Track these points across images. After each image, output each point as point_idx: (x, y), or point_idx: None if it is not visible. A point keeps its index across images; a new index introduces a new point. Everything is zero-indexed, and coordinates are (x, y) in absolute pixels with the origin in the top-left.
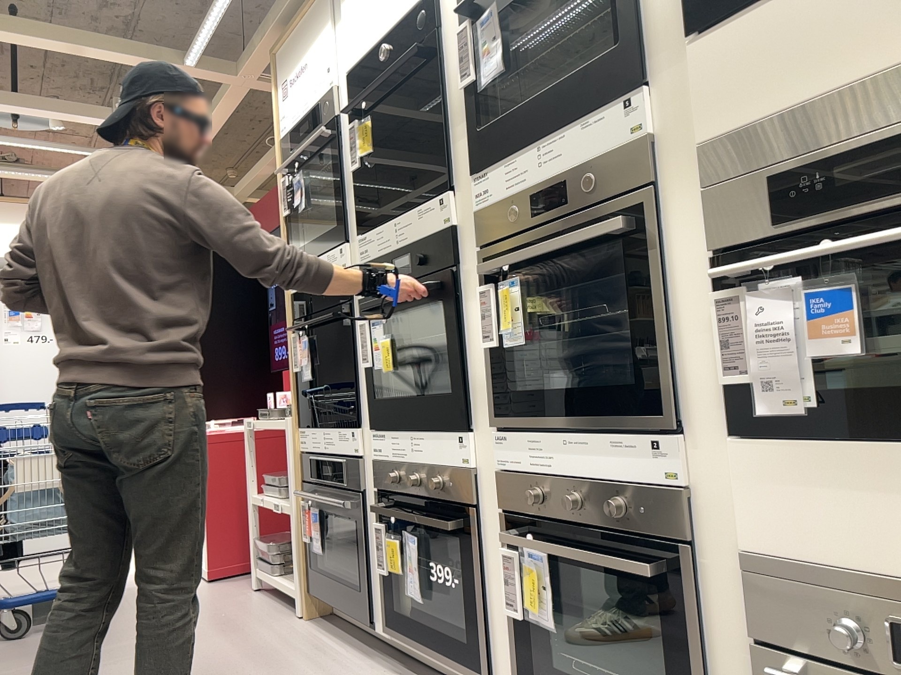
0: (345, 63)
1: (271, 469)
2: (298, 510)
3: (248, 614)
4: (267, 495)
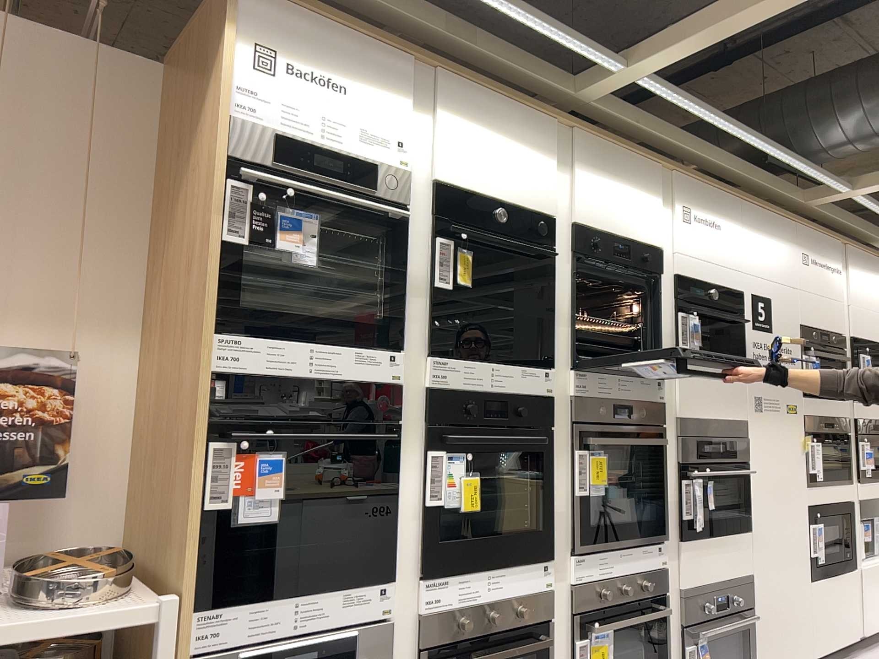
0: (429, 170)
1: None
2: None
3: None
4: None
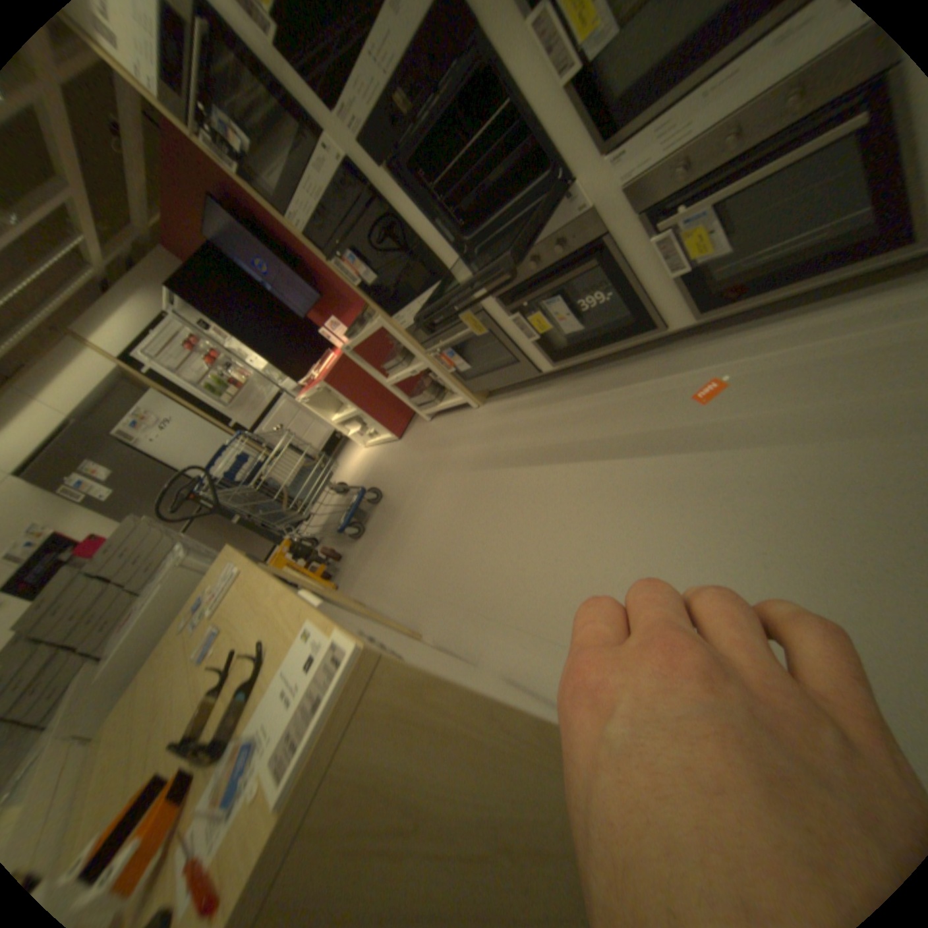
0: None
1: (381, 361)
2: (432, 360)
3: (449, 430)
4: (394, 374)
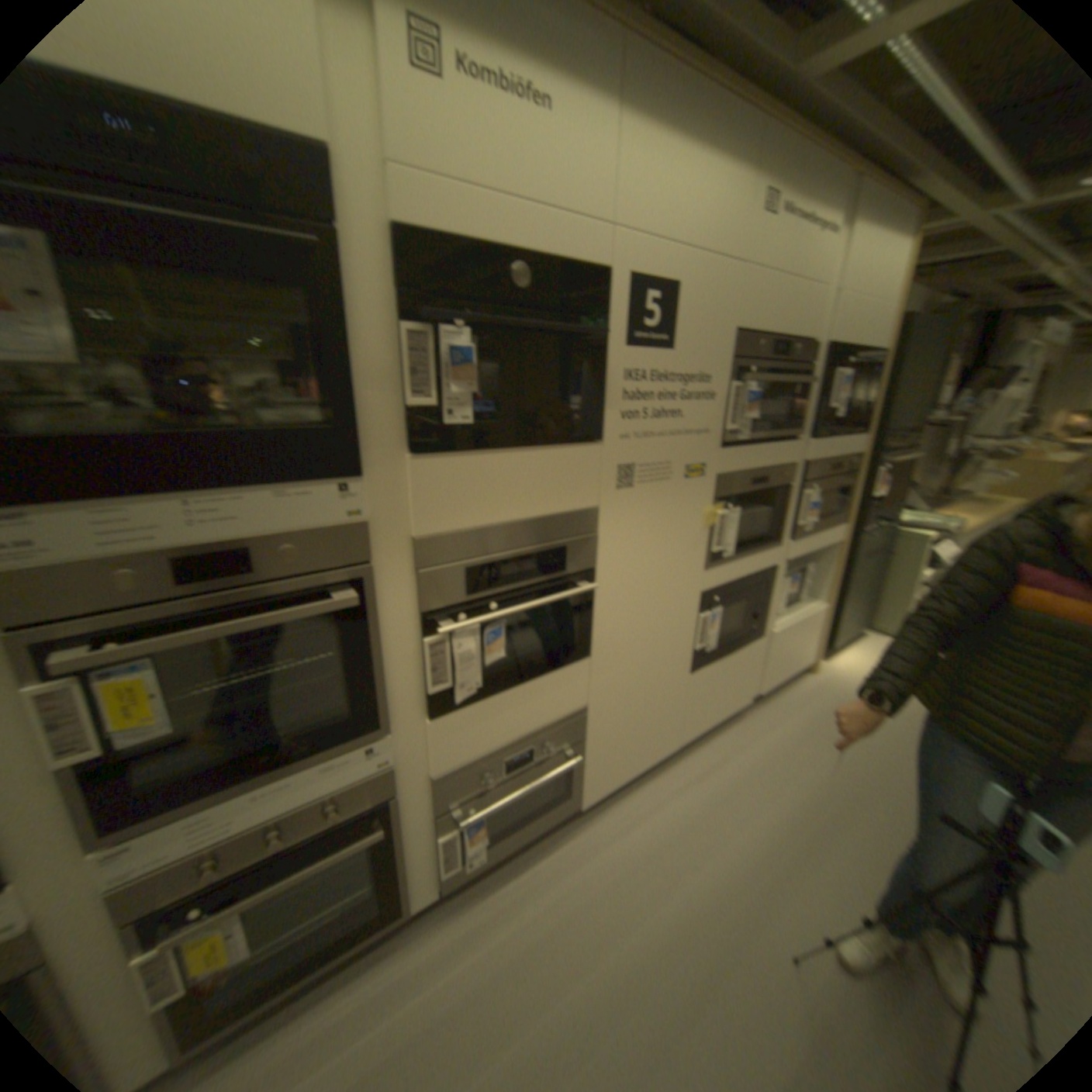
0: None
1: None
2: None
3: None
4: None
